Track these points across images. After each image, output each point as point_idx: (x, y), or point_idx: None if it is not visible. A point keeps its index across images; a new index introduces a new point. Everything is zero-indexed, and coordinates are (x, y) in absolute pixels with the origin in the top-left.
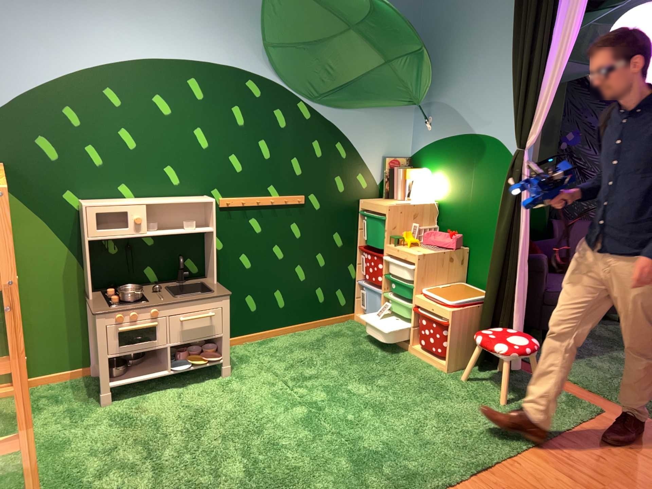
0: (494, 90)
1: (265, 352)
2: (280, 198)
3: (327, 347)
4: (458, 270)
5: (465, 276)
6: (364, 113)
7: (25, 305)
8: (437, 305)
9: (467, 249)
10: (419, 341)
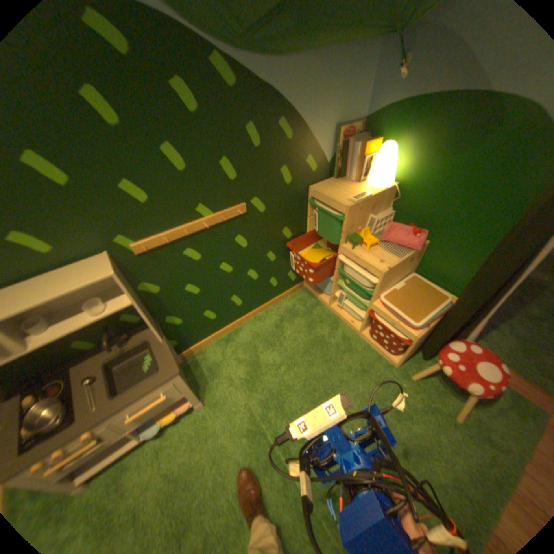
0: None
1: (232, 357)
2: (215, 217)
3: (287, 339)
4: (416, 264)
5: (420, 266)
6: (319, 55)
7: None
8: (403, 326)
9: (432, 243)
10: (372, 335)
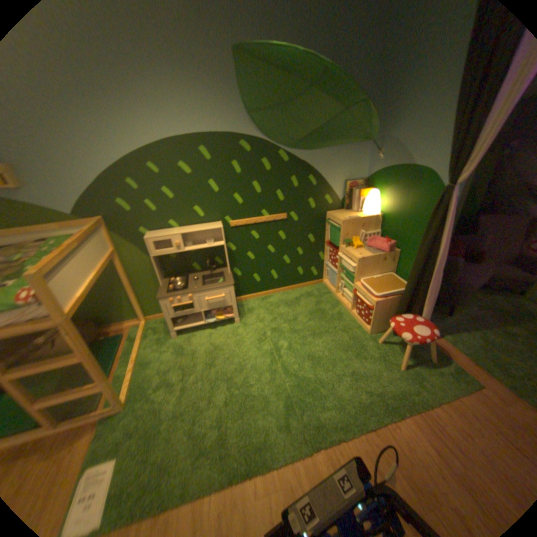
0: (442, 122)
1: (263, 307)
2: (269, 217)
3: (299, 306)
4: (392, 266)
5: (398, 269)
6: (331, 149)
7: (130, 287)
8: (369, 296)
9: (402, 251)
10: (357, 311)
